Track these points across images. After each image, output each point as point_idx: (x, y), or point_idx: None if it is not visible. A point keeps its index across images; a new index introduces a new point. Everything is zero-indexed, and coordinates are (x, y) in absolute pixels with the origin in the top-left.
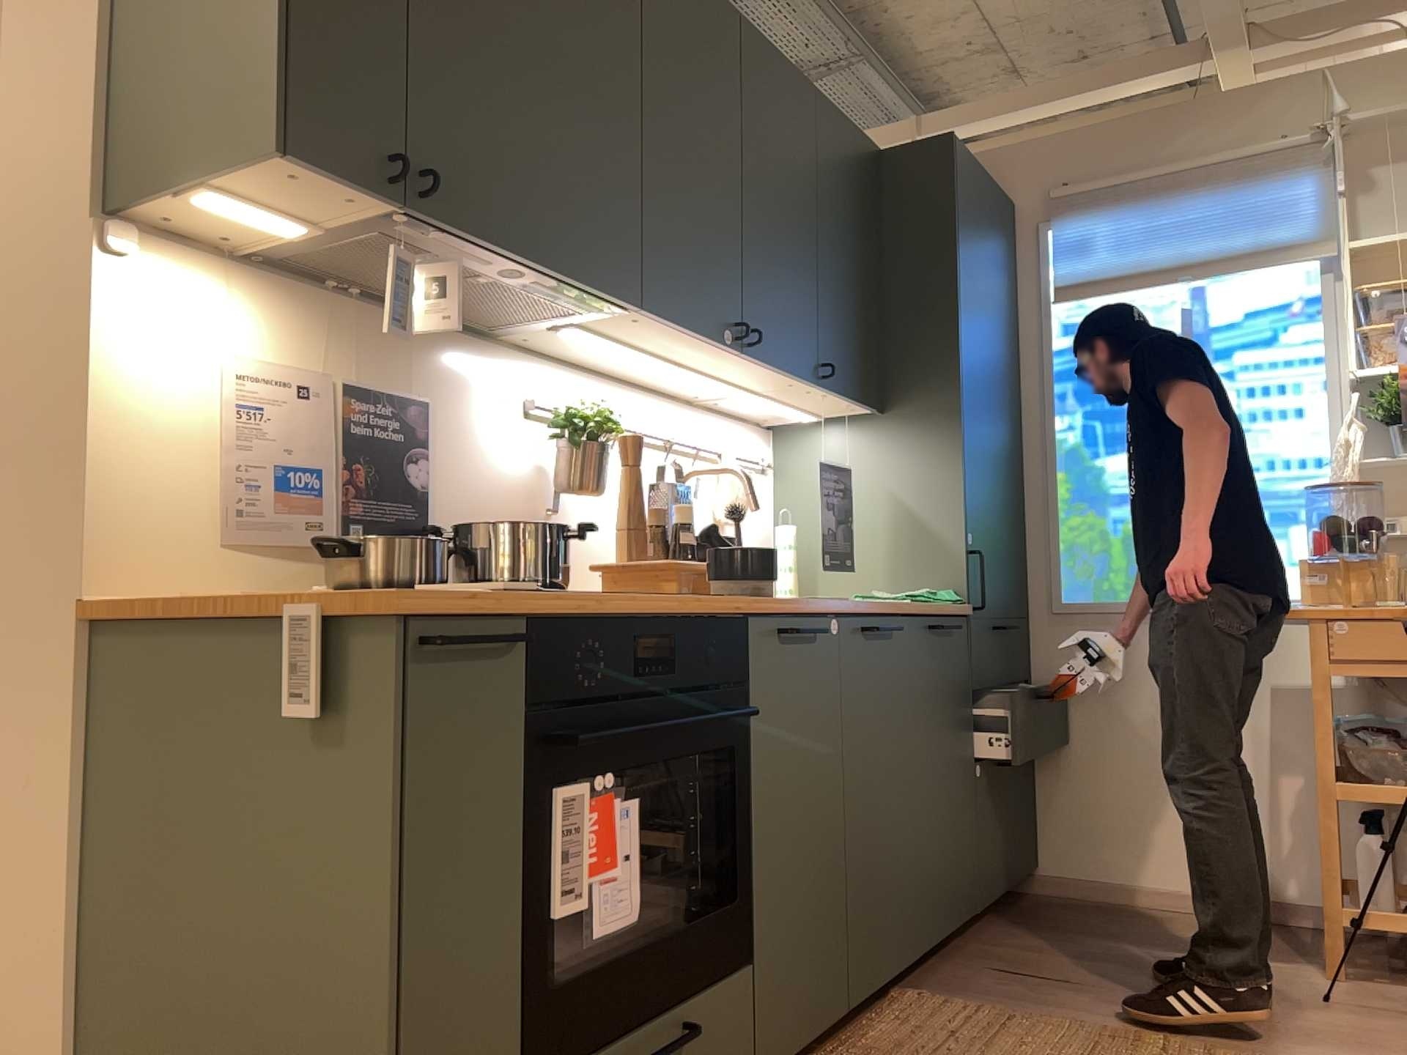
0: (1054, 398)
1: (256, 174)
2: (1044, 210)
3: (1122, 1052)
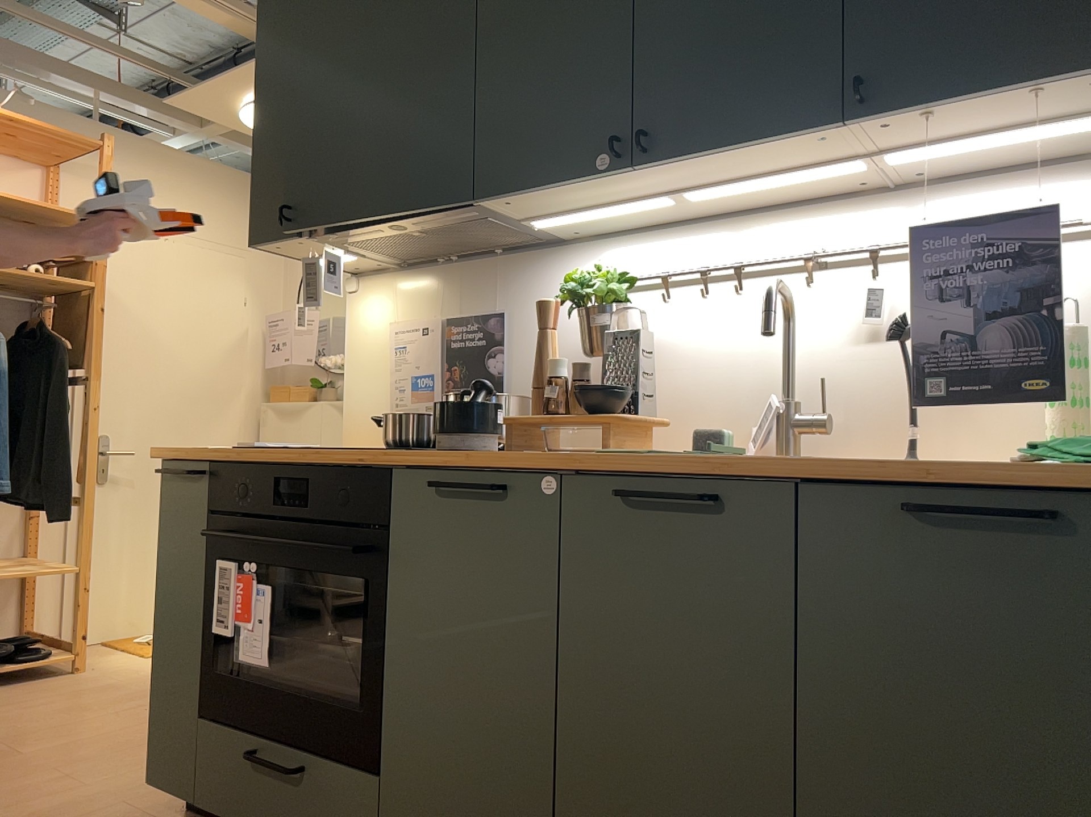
0: None
1: (279, 252)
2: None
3: None
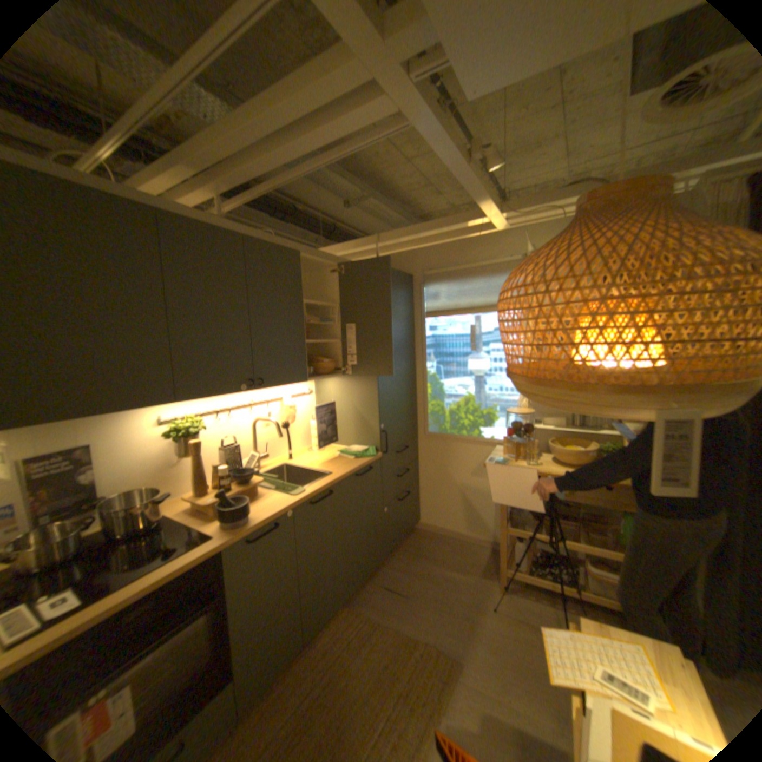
0: (426, 355)
1: None
2: (423, 278)
3: (405, 659)
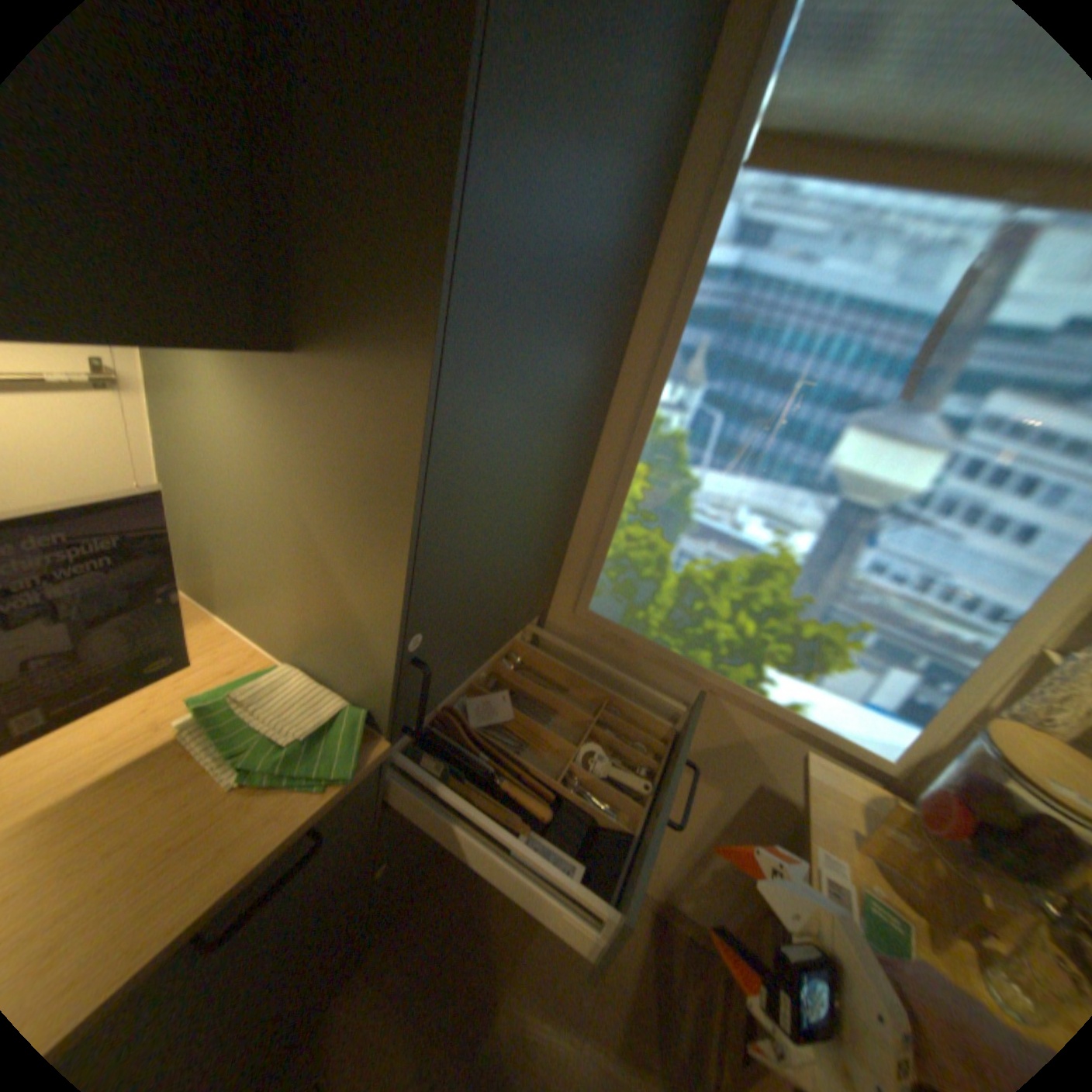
0: (679, 351)
1: None
2: None
3: None
